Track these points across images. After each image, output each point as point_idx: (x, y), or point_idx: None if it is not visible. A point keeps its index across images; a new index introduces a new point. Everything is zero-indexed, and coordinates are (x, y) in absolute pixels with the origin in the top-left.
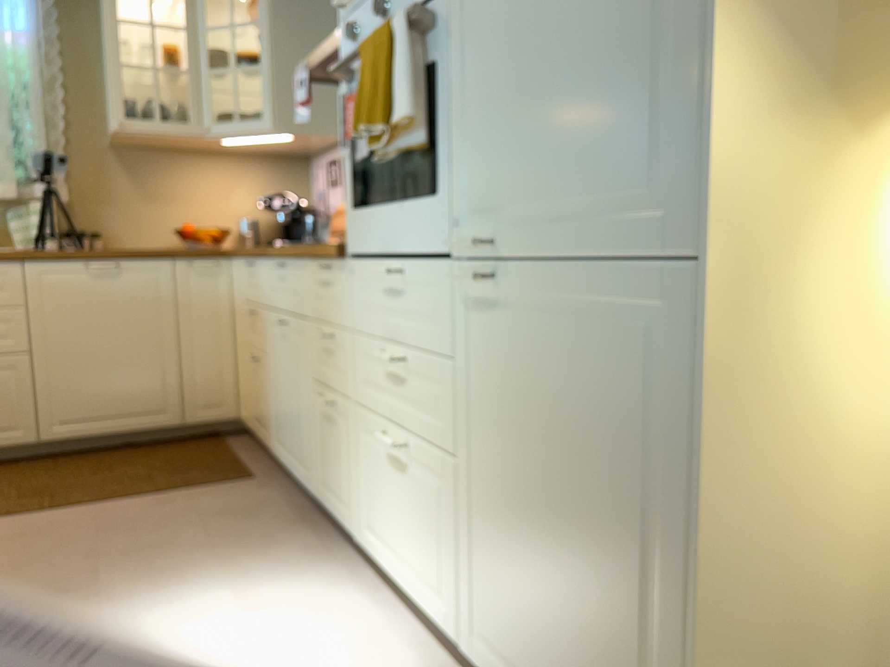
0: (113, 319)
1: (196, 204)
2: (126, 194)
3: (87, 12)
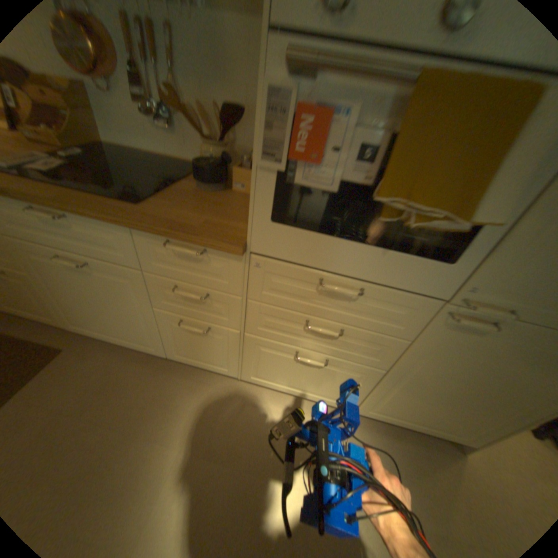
0: None
1: None
2: None
3: None
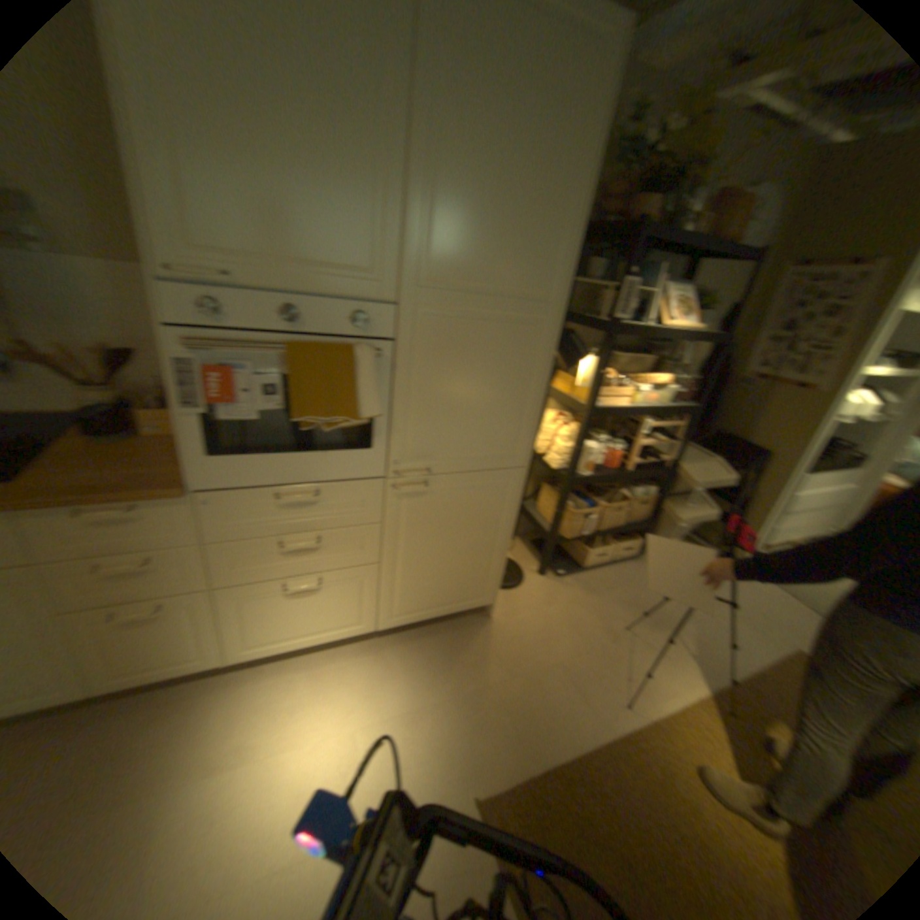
0: None
1: None
2: None
3: None
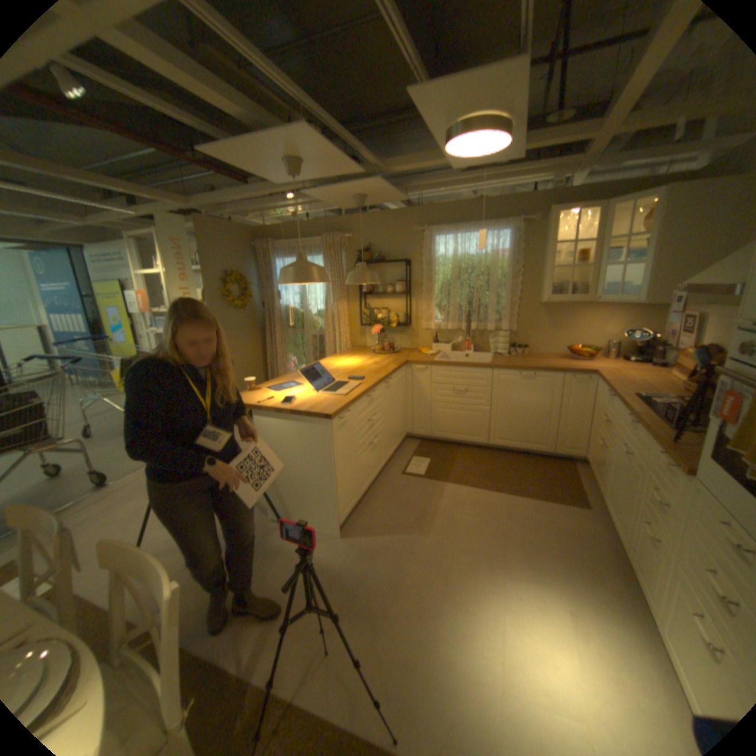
0: (529, 399)
1: (583, 331)
2: (545, 326)
3: (541, 234)
